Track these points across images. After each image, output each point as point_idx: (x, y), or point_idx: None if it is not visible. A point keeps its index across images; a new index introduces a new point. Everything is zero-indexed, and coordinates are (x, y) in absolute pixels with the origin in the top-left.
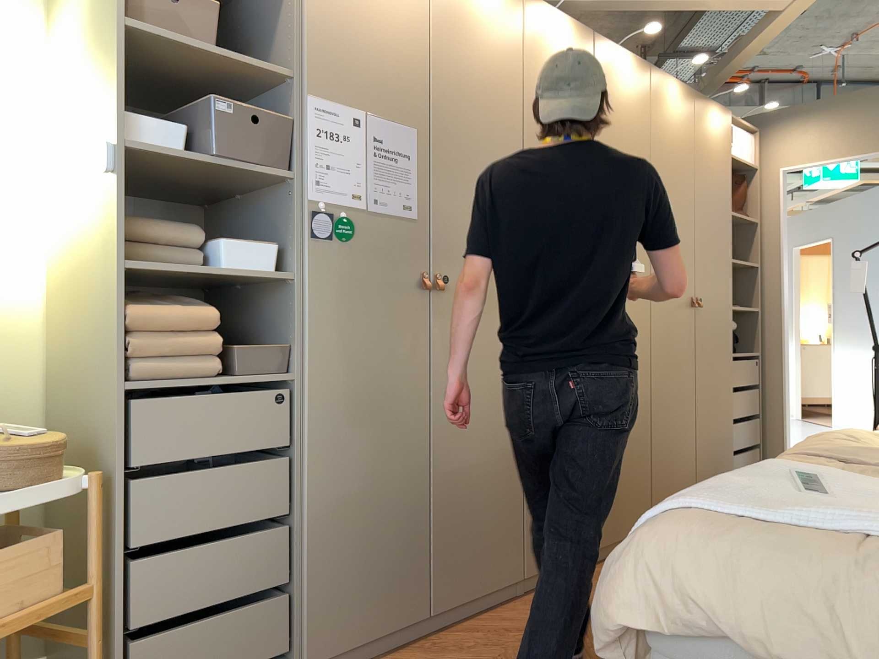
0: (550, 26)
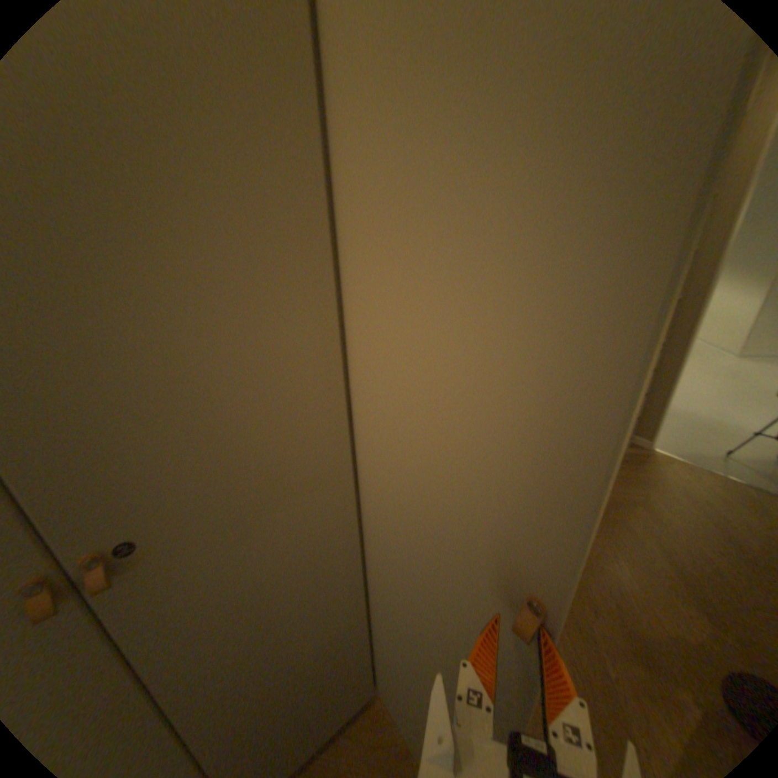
0: None
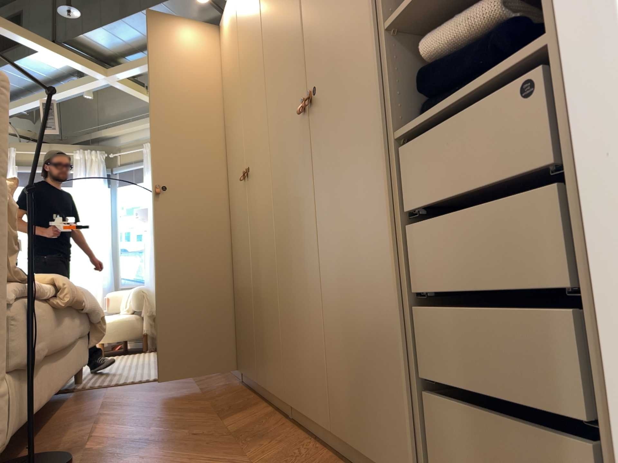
0: (227, 30)
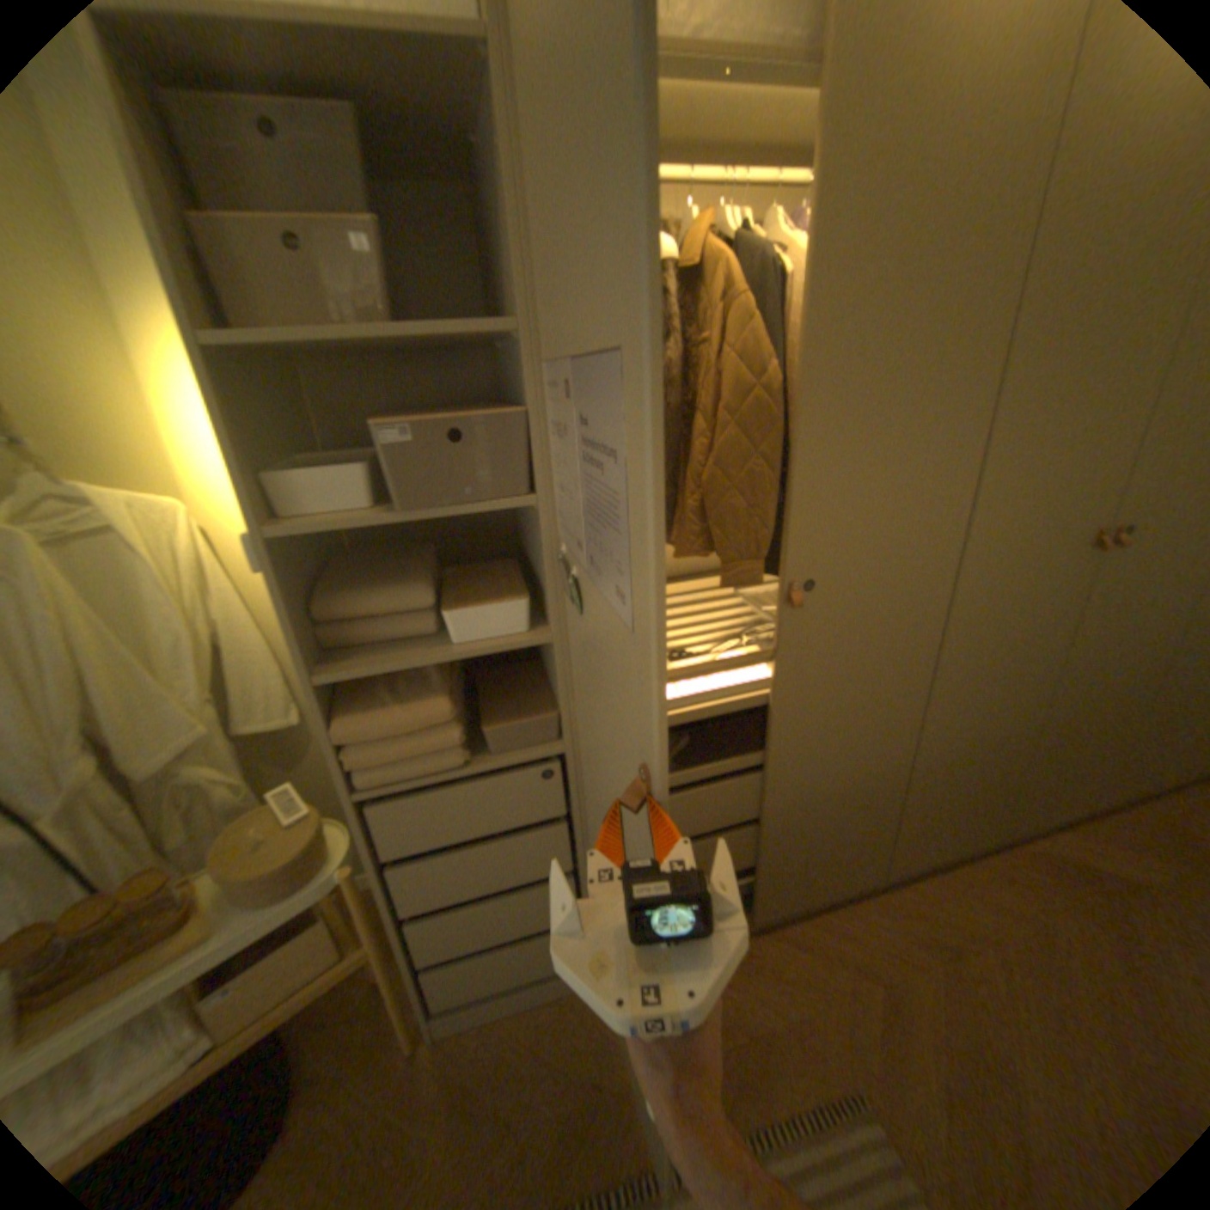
0: None
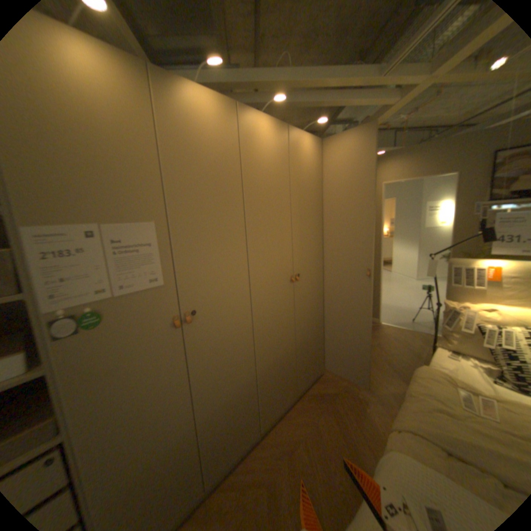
0: (258, 126)
